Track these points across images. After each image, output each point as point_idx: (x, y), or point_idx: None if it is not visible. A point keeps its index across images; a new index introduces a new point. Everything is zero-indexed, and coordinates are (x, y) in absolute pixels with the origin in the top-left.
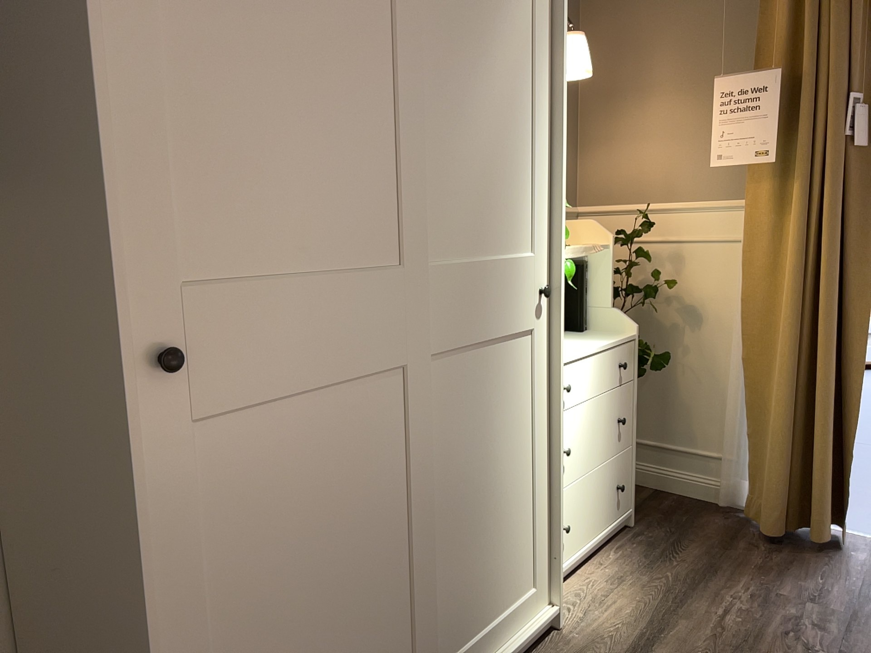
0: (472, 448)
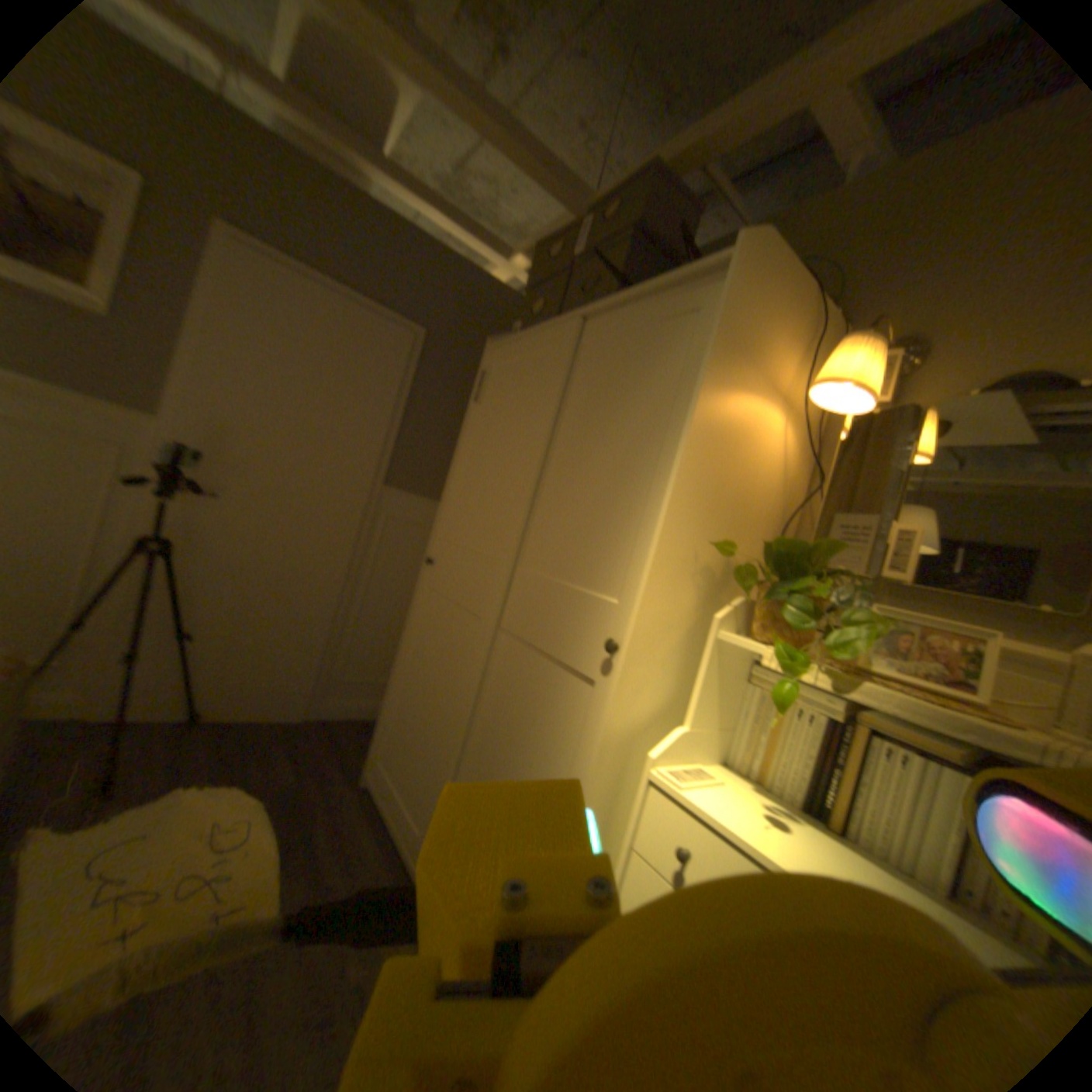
0: (506, 728)
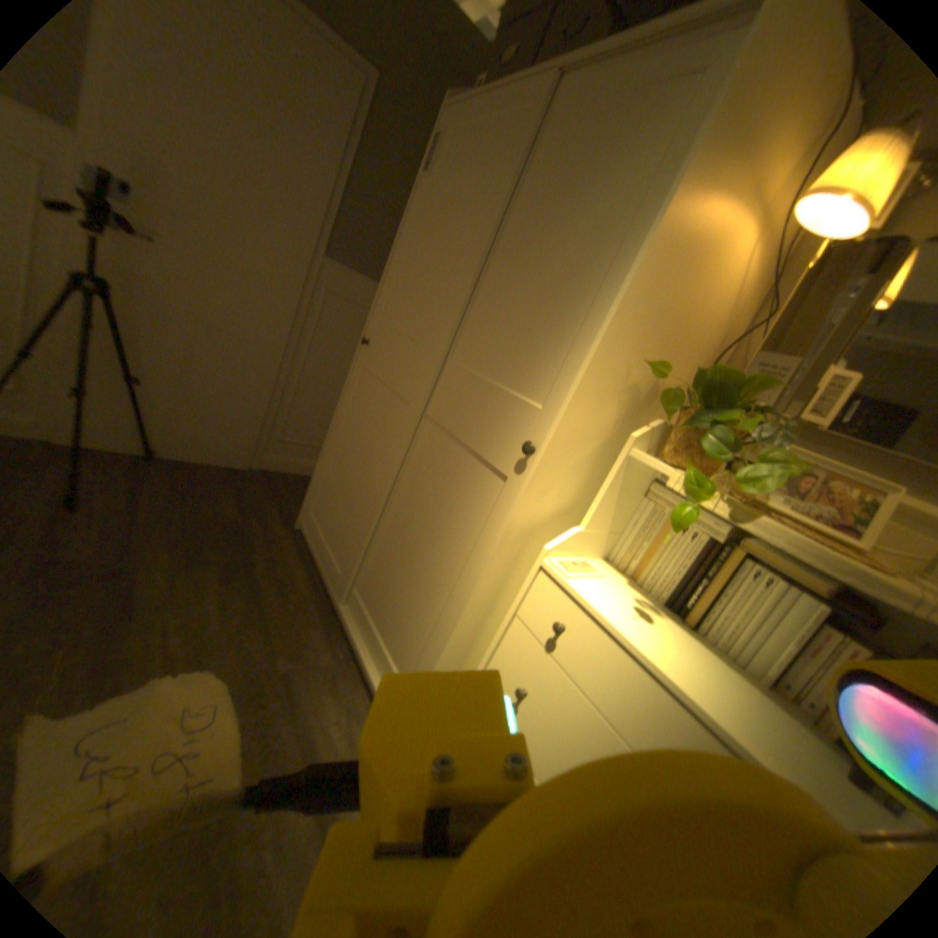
0: (423, 504)
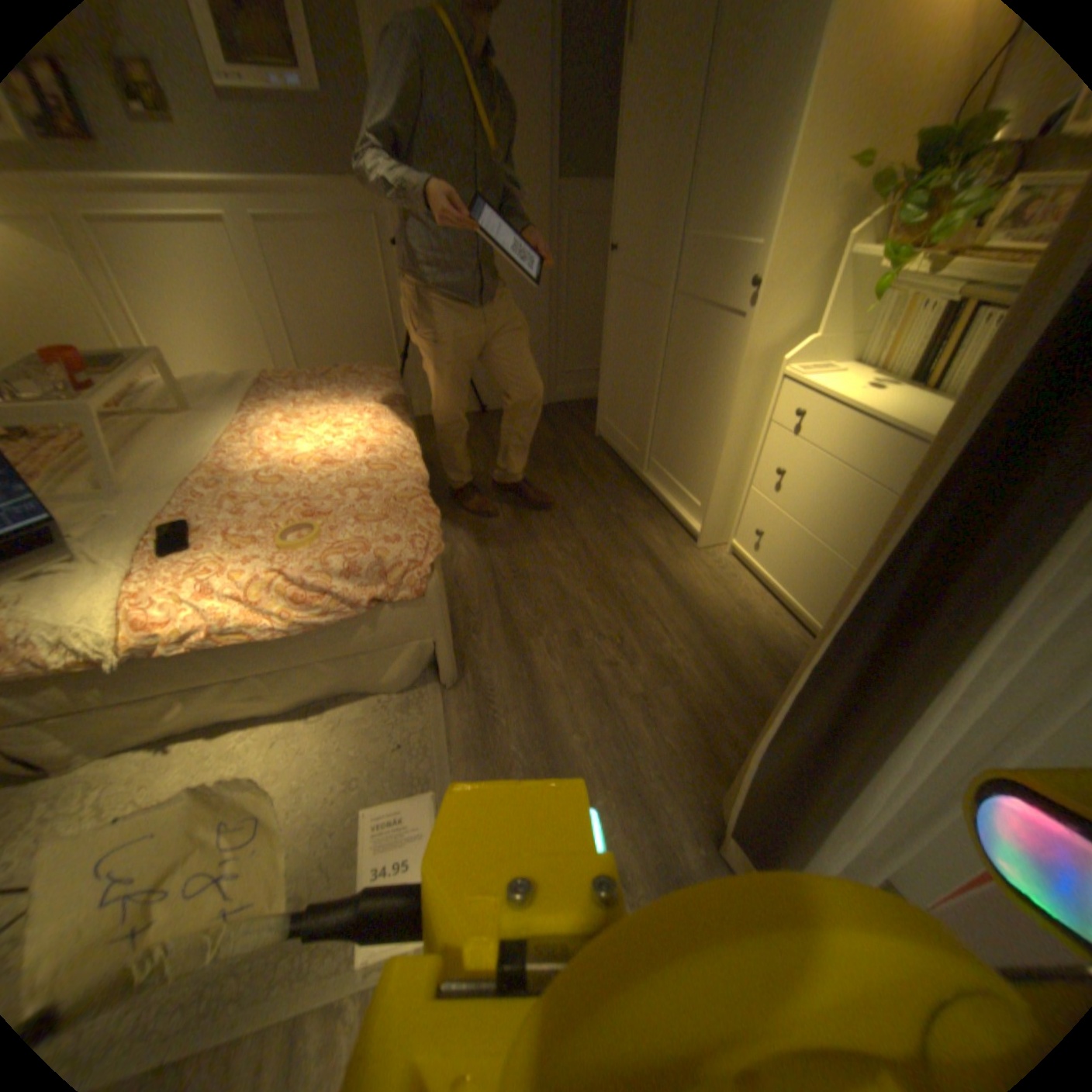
0: (690, 367)
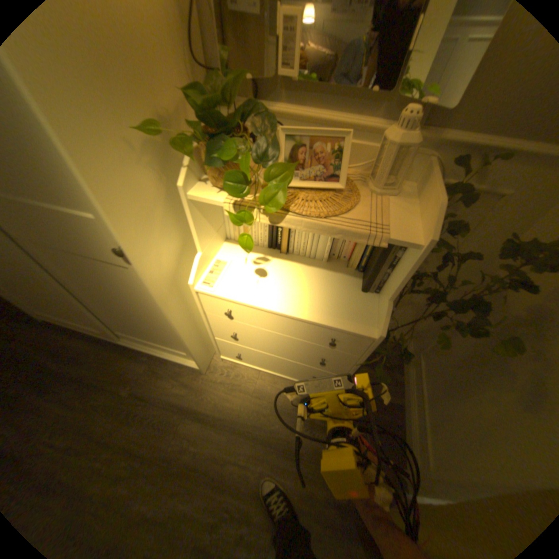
0: (99, 289)
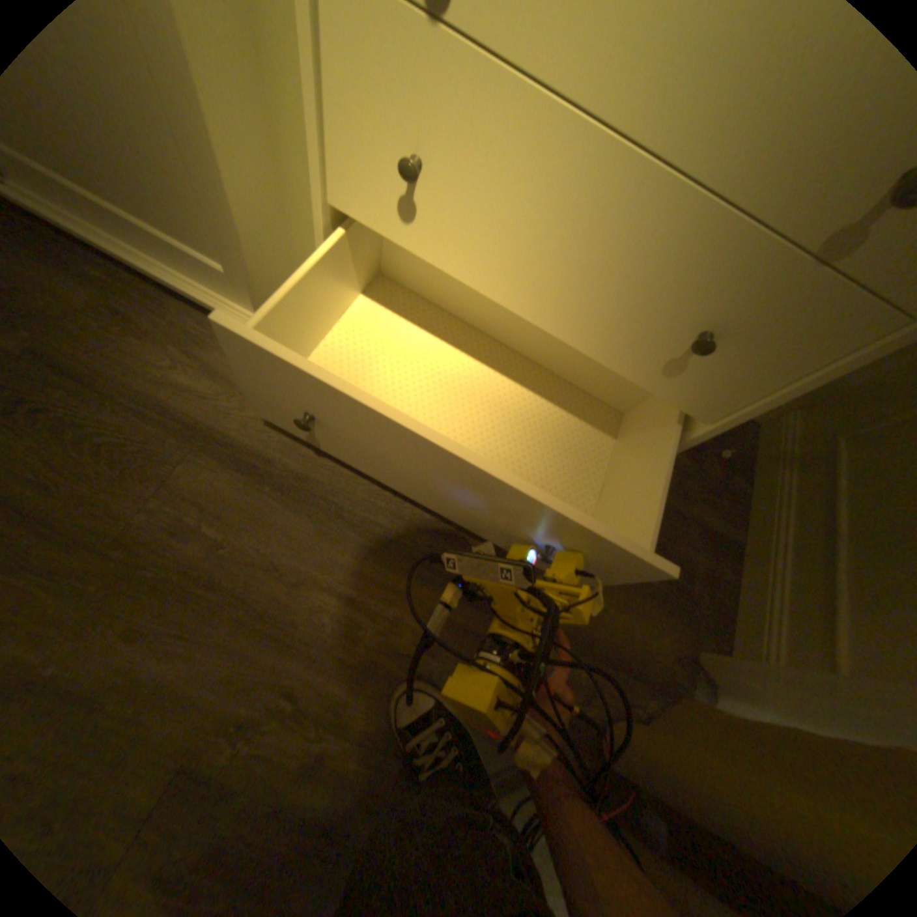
0: None
